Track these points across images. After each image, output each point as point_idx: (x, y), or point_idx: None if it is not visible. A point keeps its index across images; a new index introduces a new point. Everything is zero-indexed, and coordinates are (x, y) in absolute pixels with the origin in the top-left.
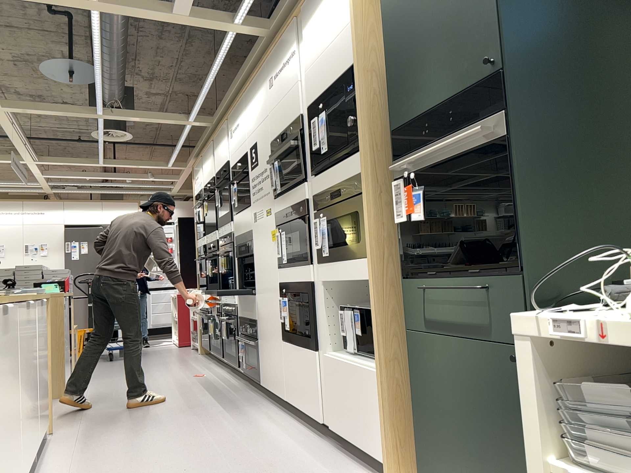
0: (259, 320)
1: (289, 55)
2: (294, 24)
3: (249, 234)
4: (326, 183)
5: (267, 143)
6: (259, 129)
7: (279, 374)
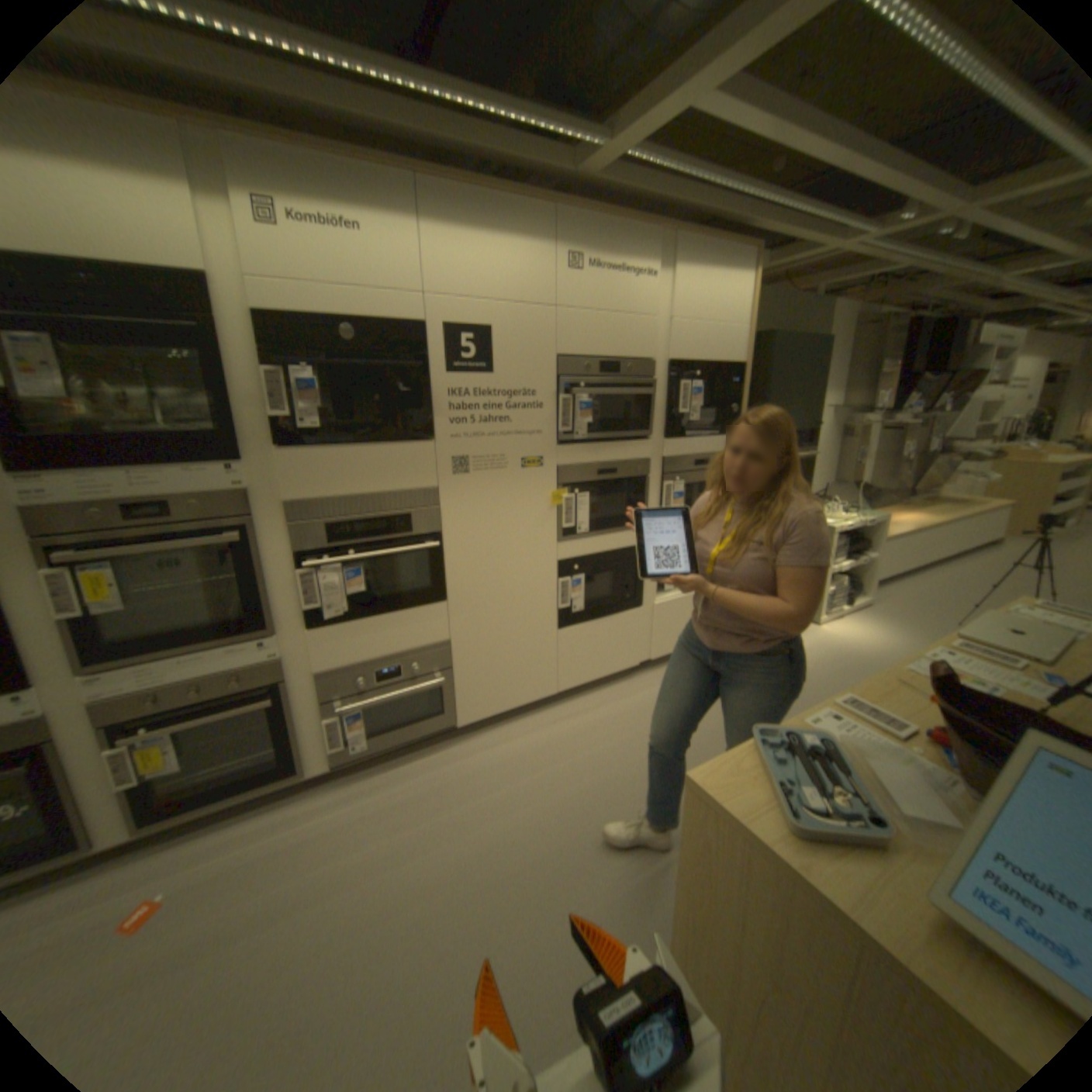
0: (463, 635)
1: (638, 267)
2: (658, 234)
3: (417, 497)
4: (685, 450)
5: (540, 351)
6: (507, 312)
7: (538, 675)
